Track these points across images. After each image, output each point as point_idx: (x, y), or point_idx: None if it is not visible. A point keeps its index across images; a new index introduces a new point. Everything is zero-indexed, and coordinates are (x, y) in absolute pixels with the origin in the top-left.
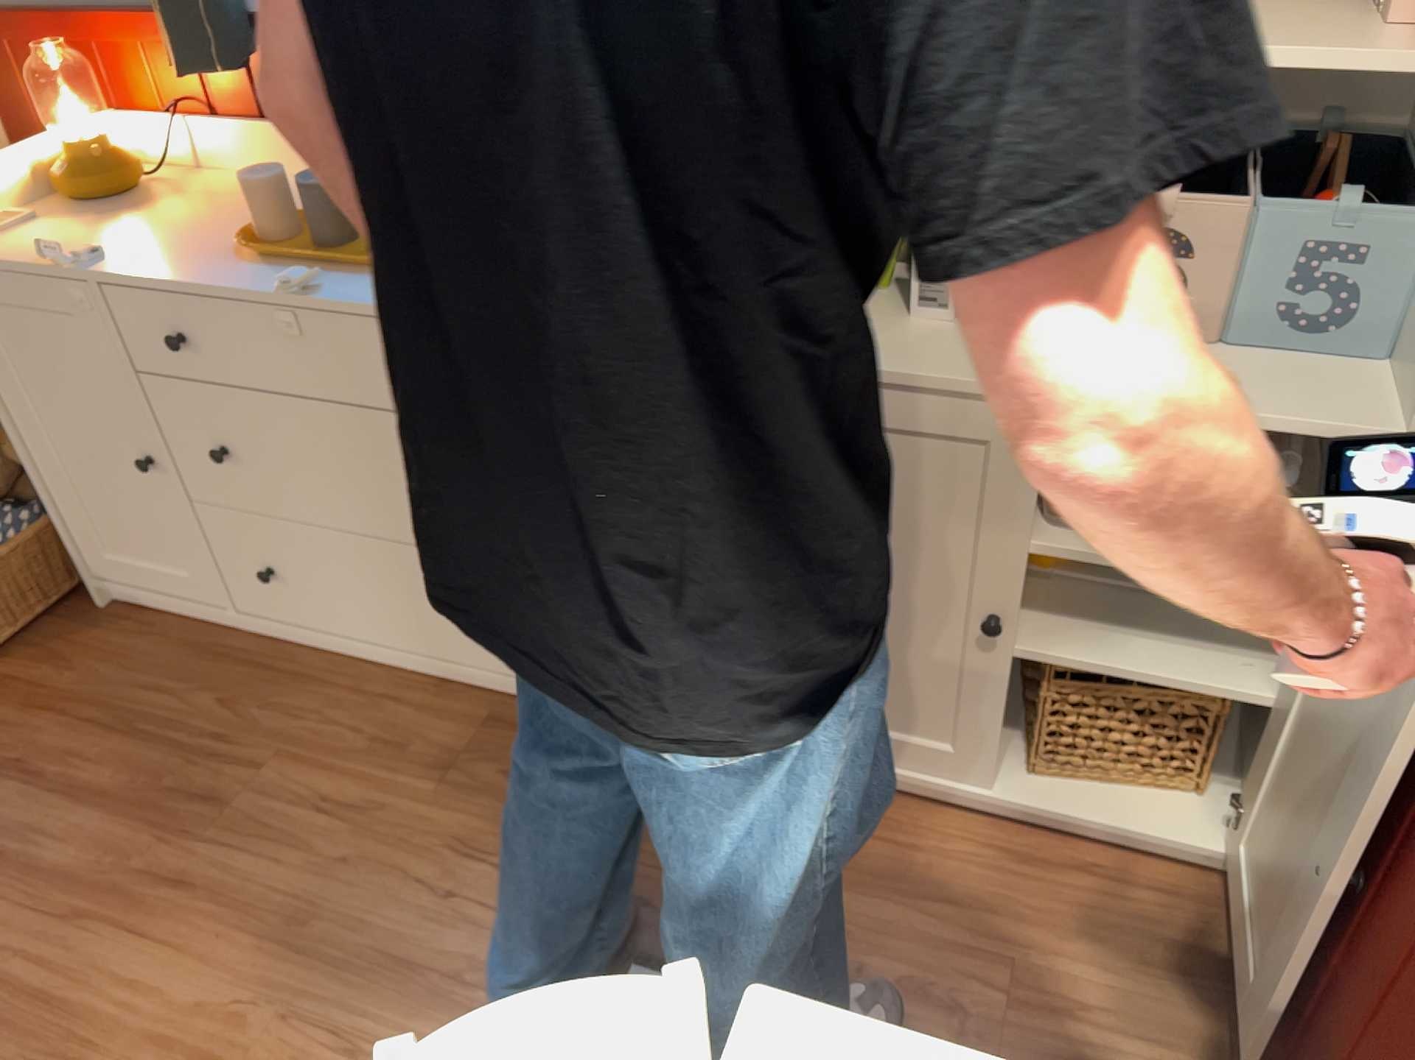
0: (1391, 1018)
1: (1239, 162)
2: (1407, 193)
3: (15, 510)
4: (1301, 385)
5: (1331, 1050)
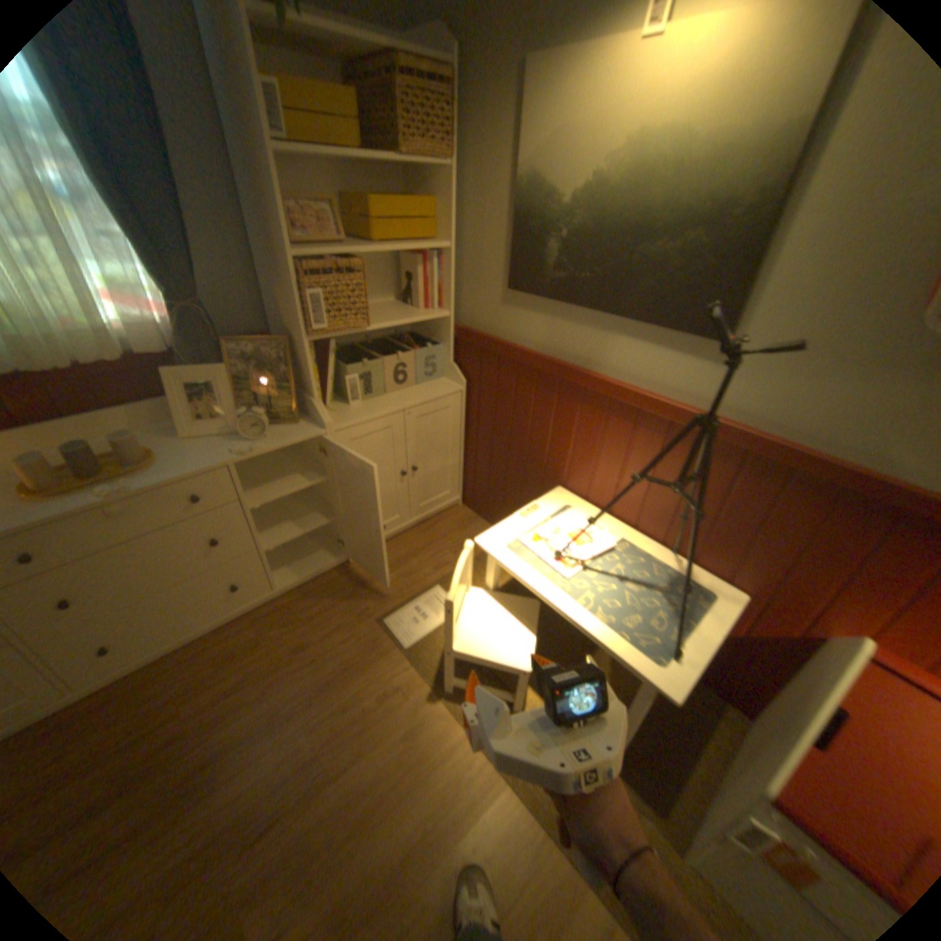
0: (529, 480)
1: (391, 343)
2: (429, 341)
3: None
4: (437, 386)
5: (517, 500)
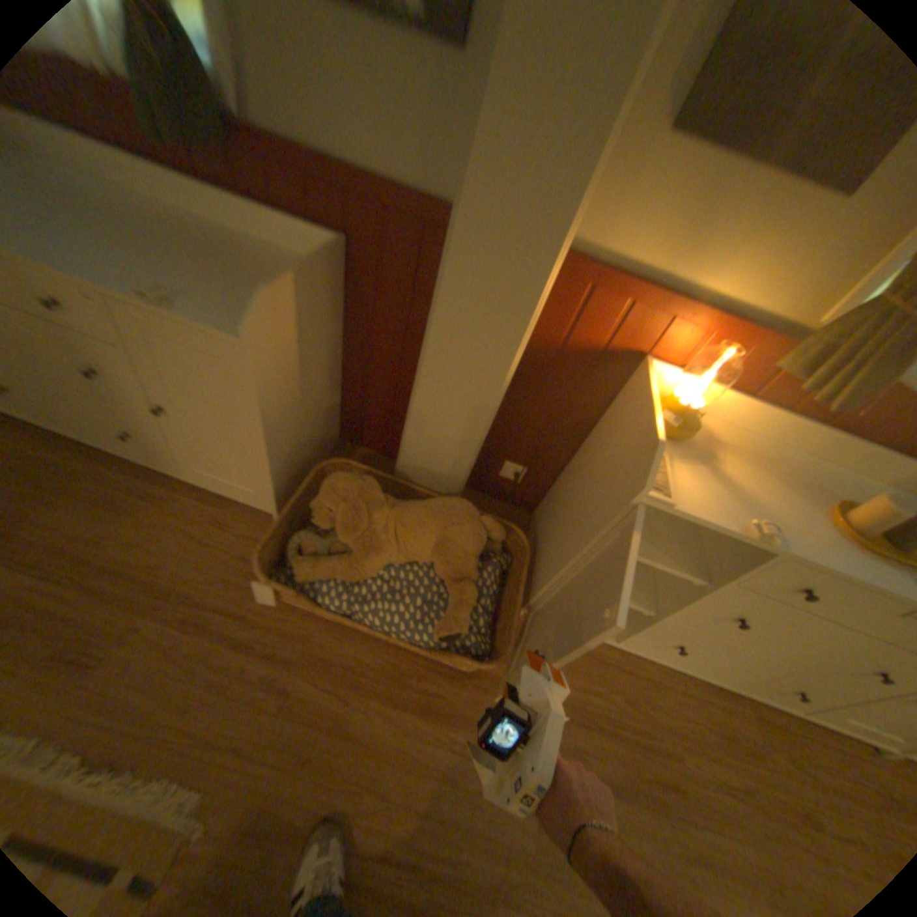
0: None
1: None
2: None
3: (486, 570)
4: None
5: None
